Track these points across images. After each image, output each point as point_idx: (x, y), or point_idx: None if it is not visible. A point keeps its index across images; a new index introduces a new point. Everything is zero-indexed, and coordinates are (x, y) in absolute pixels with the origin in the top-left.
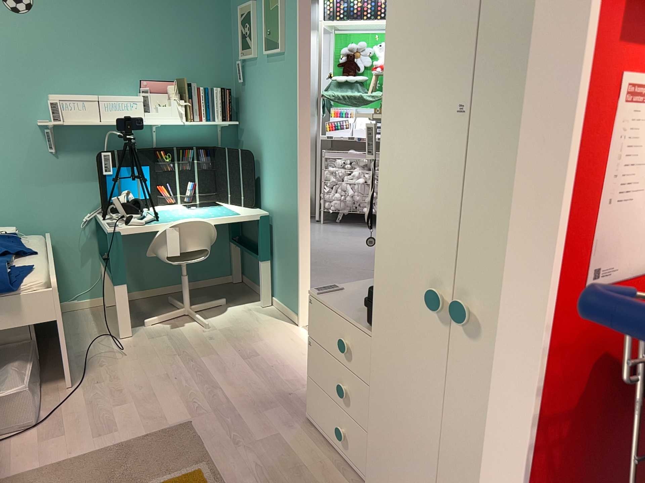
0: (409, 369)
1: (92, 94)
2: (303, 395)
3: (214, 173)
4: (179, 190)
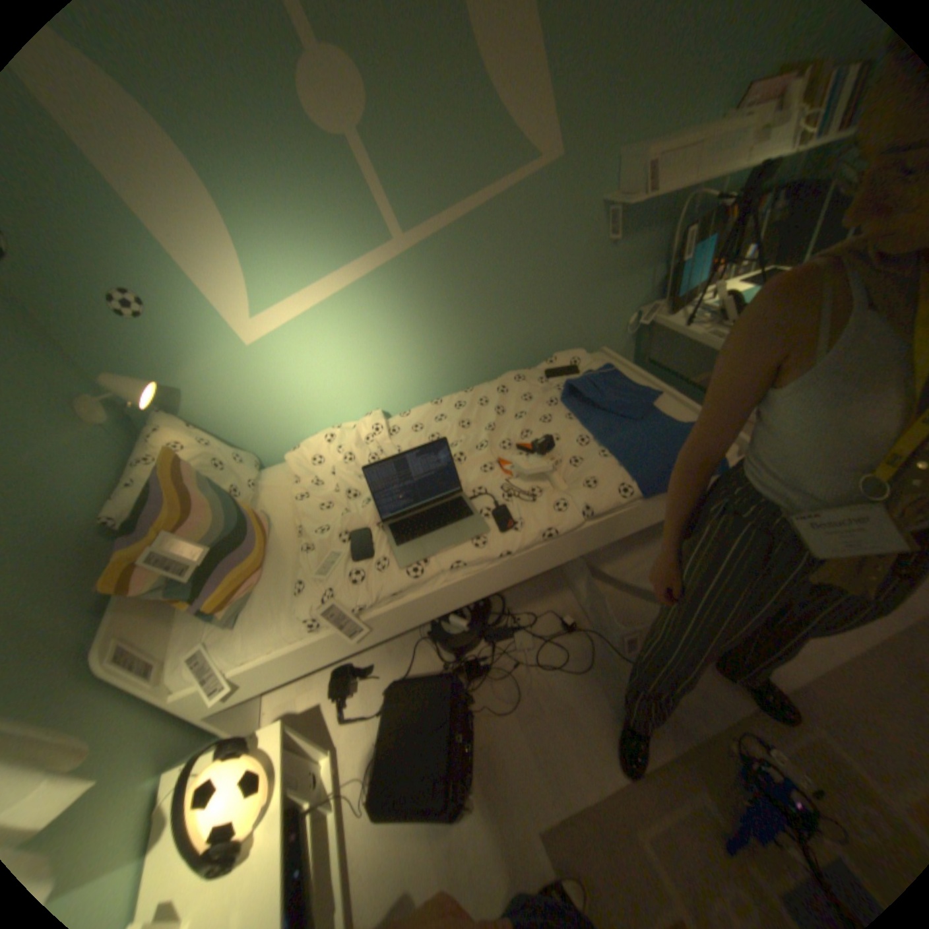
0: None
1: (670, 128)
2: None
3: (786, 224)
4: (737, 258)
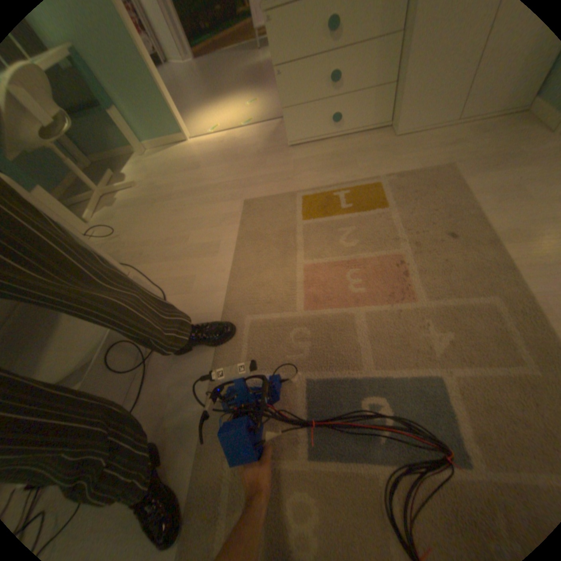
0: None
1: None
2: (263, 145)
3: None
4: None
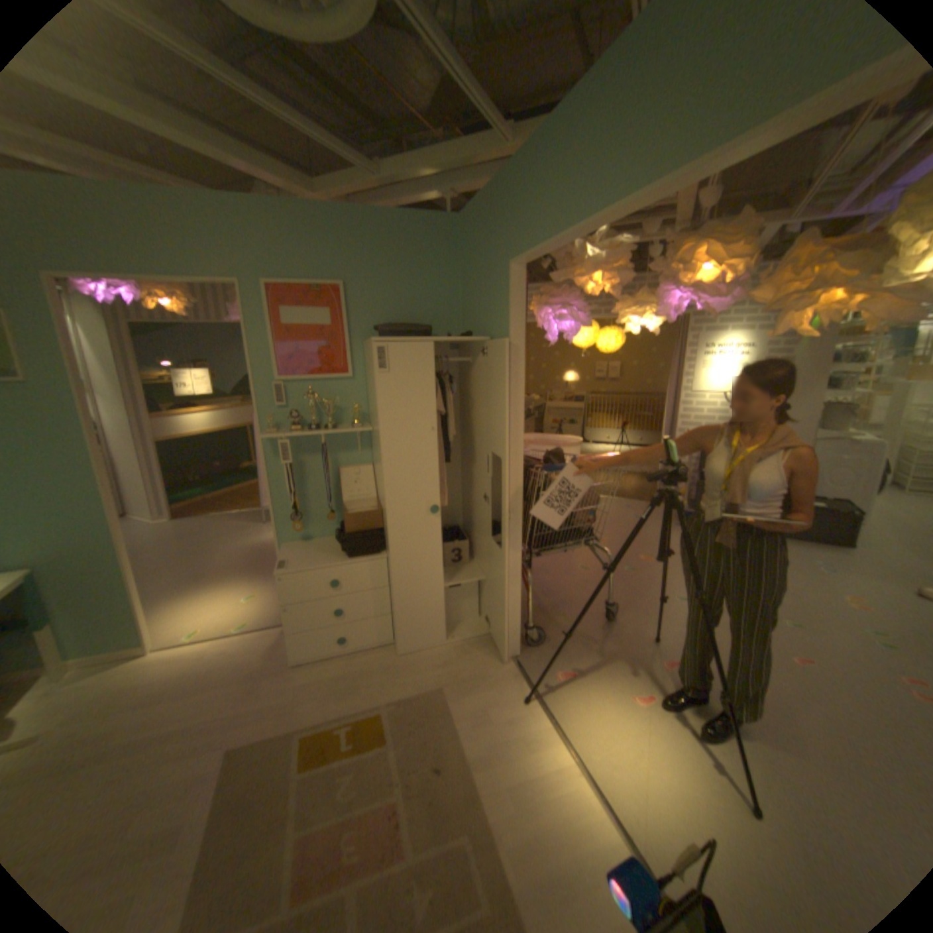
0: (418, 550)
1: None
2: (258, 667)
3: None
4: None
